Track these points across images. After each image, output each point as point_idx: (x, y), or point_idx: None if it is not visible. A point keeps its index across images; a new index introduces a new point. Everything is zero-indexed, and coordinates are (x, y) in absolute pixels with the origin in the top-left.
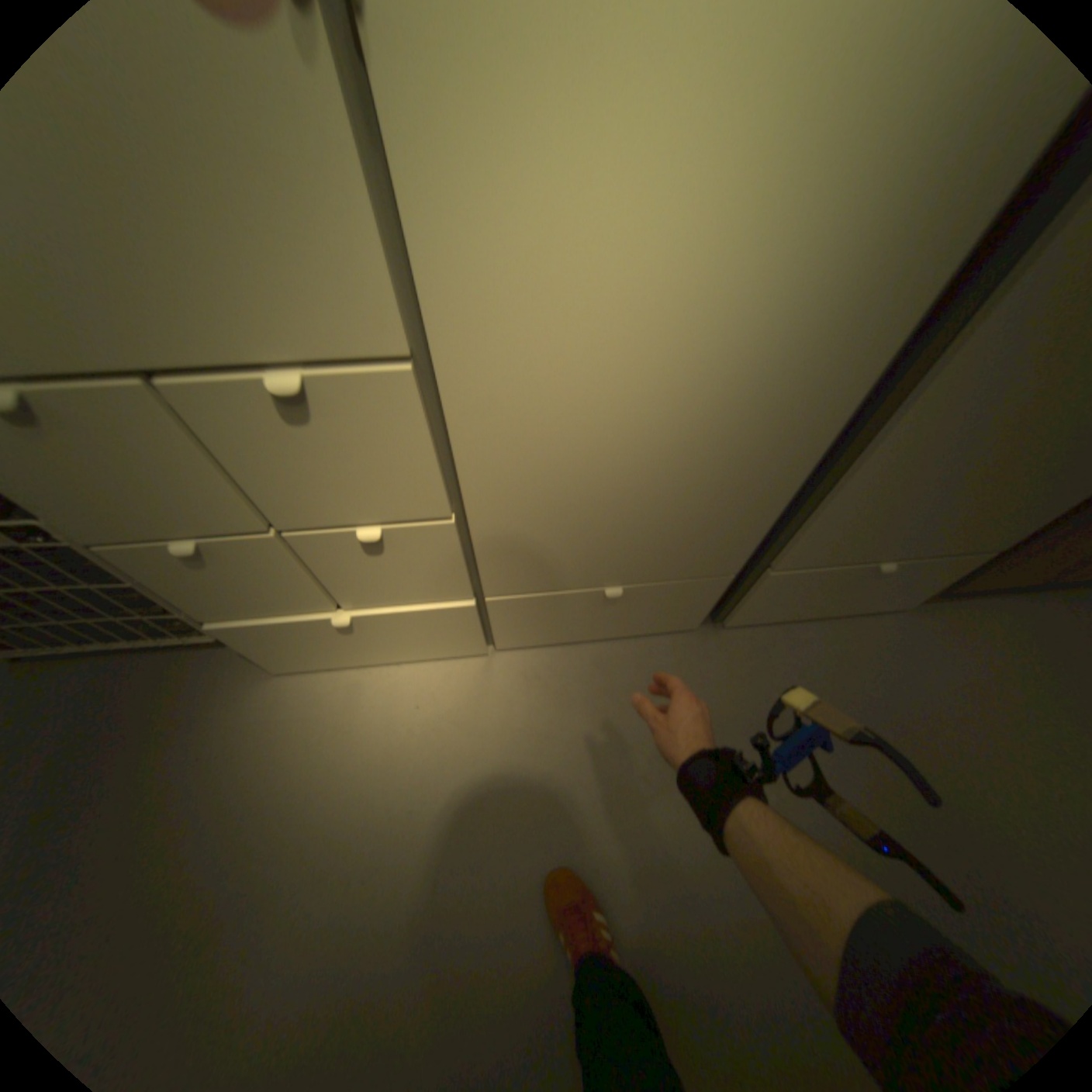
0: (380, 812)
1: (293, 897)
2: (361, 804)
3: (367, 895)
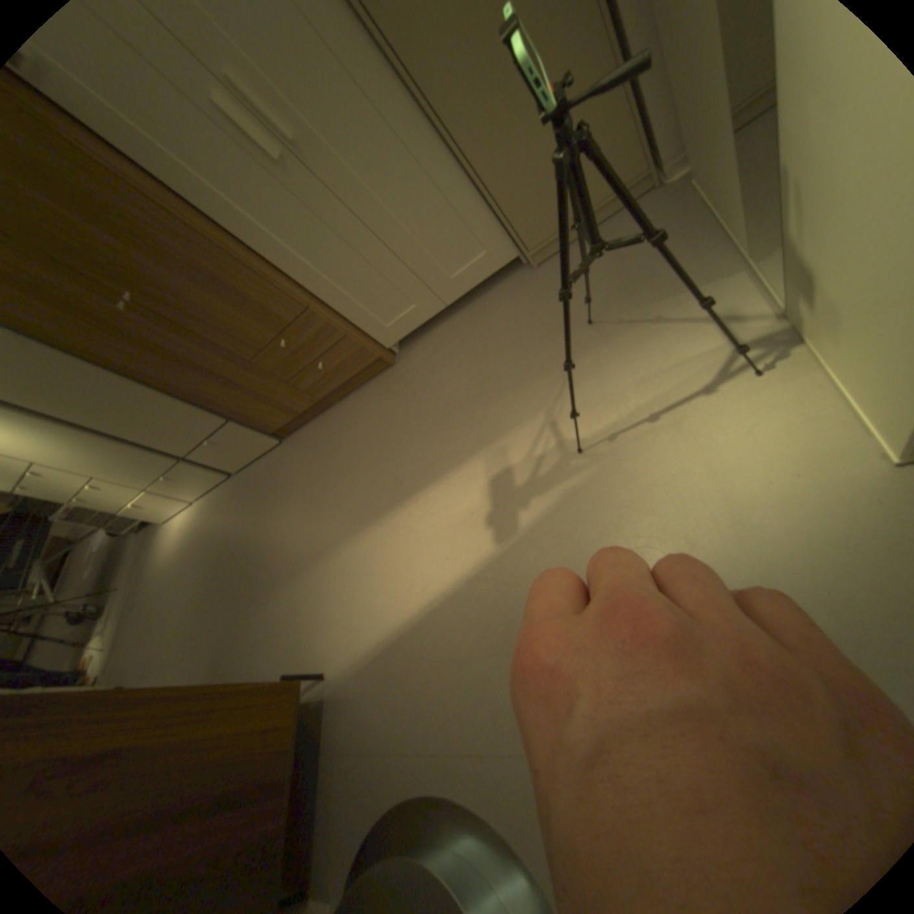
0: (168, 555)
1: (154, 578)
2: (166, 554)
3: (161, 576)
